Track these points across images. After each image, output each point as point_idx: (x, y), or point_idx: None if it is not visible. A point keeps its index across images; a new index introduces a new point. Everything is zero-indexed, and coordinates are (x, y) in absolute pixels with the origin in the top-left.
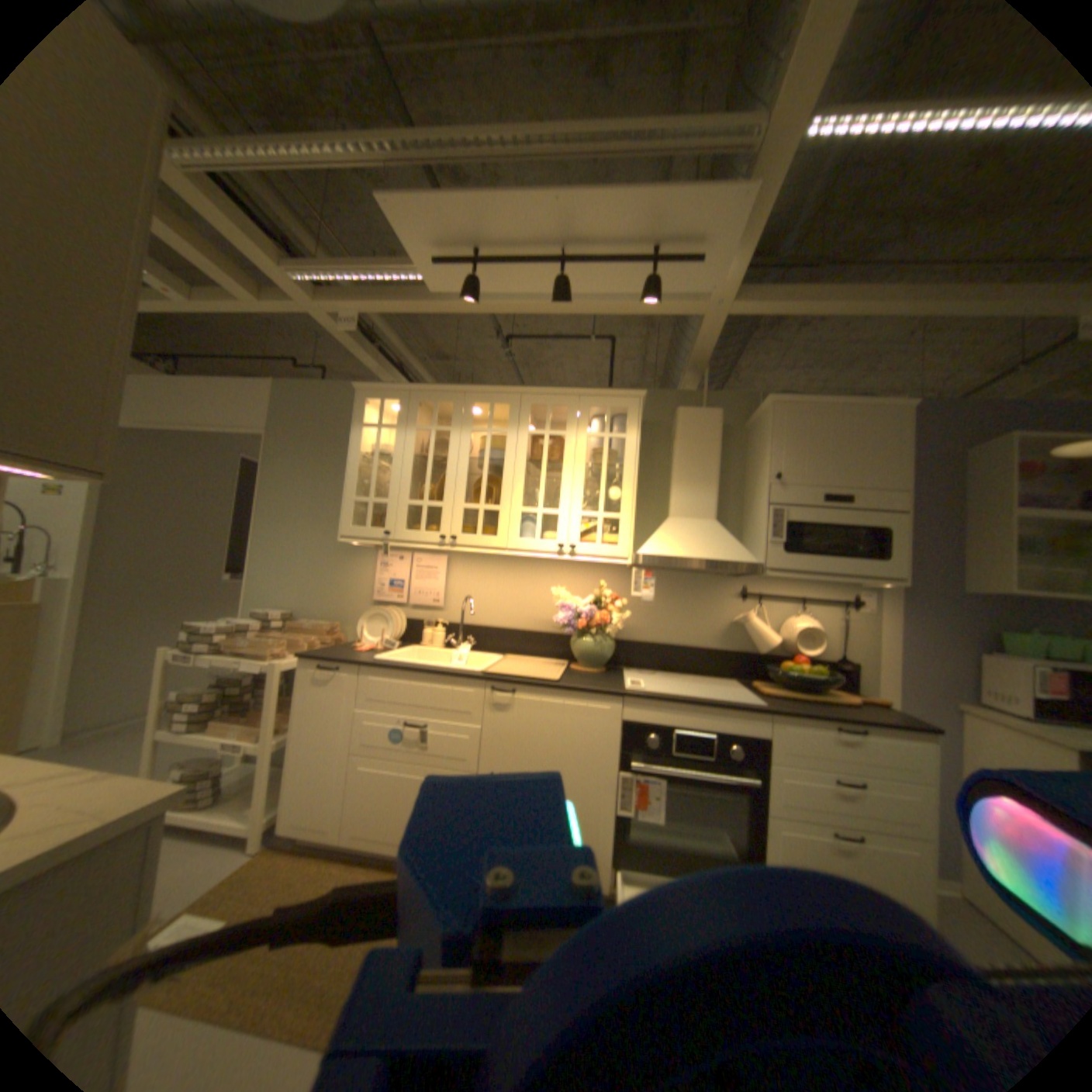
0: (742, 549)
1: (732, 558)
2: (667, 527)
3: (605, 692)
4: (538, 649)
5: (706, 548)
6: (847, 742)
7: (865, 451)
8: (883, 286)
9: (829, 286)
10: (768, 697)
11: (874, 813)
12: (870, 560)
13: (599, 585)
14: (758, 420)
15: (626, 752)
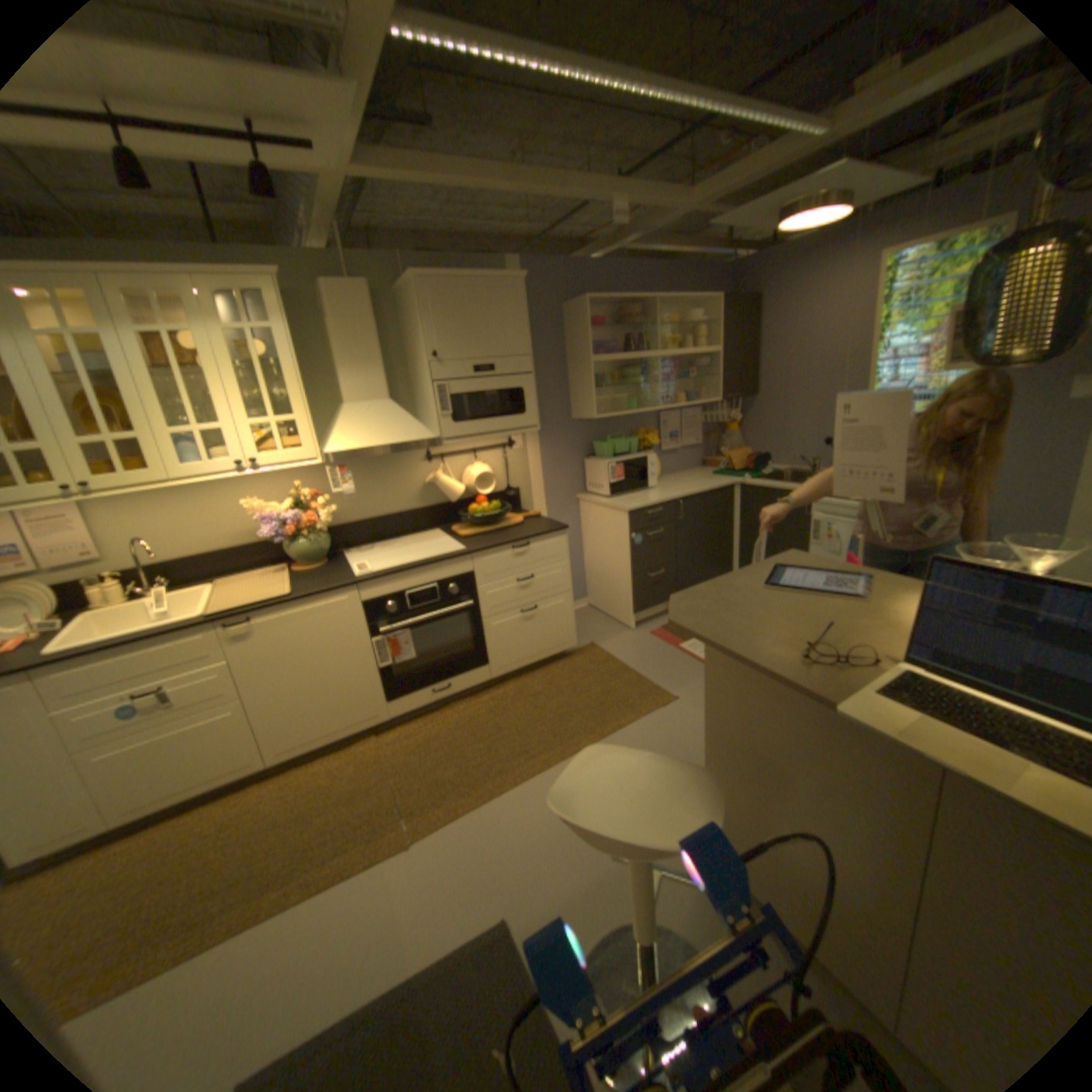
0: (422, 427)
1: (416, 439)
2: (350, 418)
3: (342, 588)
4: (251, 563)
5: (392, 434)
6: (520, 555)
7: (498, 325)
8: (487, 165)
9: (443, 160)
10: (467, 539)
11: (541, 590)
12: (515, 418)
13: (298, 487)
14: (406, 292)
15: (375, 624)
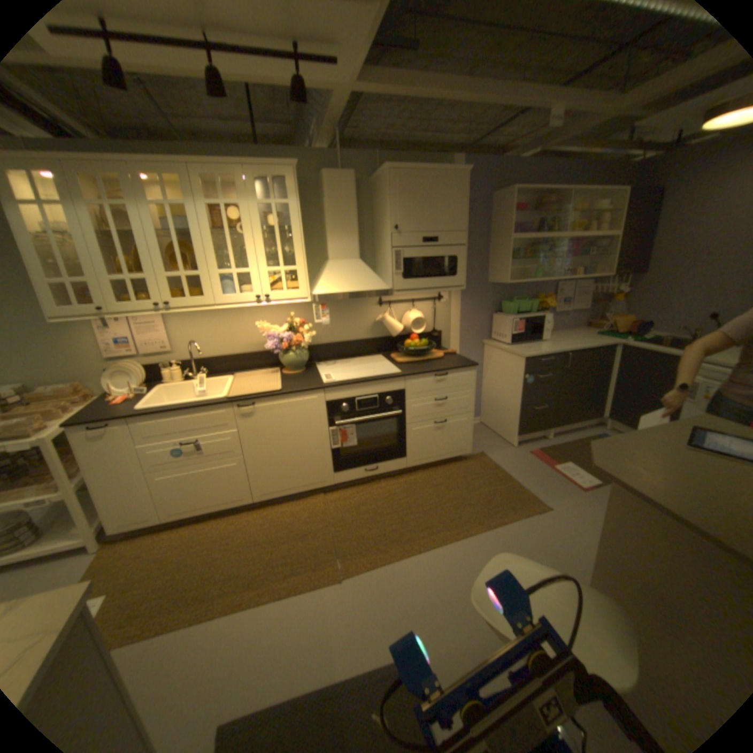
0: (380, 281)
1: (375, 289)
2: (331, 270)
3: (314, 390)
4: (257, 365)
5: (359, 284)
6: (439, 381)
7: (444, 206)
8: (456, 79)
9: (423, 75)
10: (400, 364)
11: (451, 408)
12: (447, 278)
13: (292, 317)
14: (379, 180)
15: (332, 417)
